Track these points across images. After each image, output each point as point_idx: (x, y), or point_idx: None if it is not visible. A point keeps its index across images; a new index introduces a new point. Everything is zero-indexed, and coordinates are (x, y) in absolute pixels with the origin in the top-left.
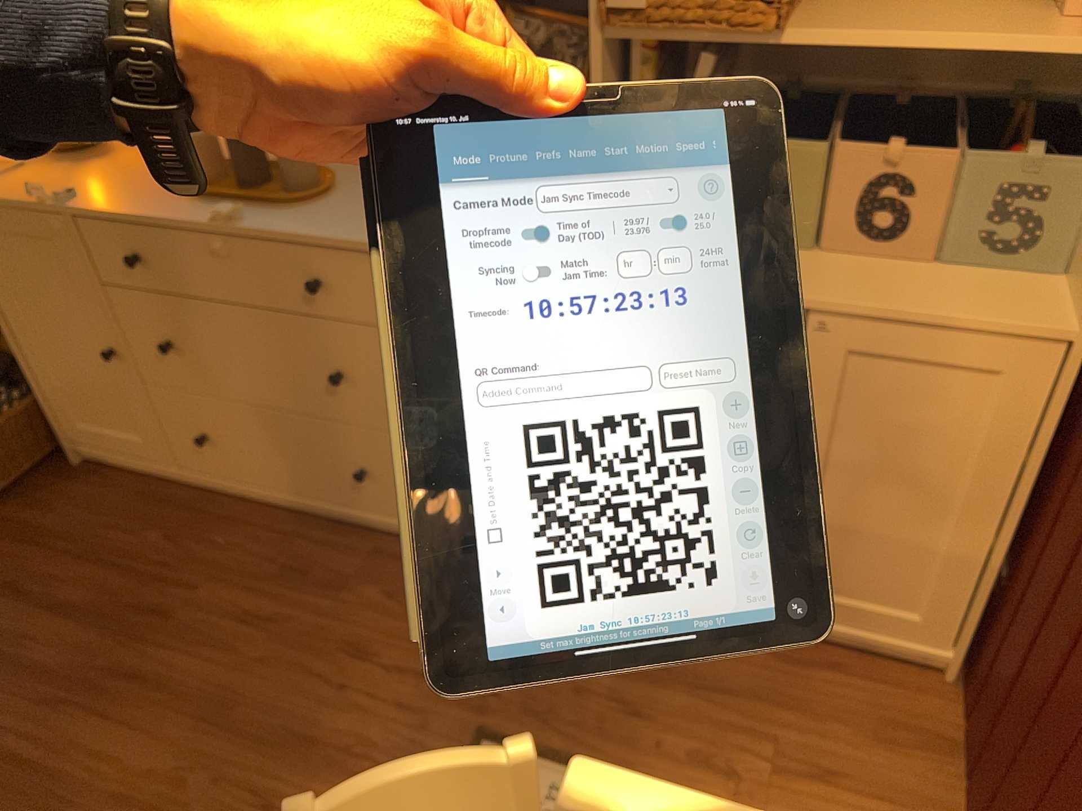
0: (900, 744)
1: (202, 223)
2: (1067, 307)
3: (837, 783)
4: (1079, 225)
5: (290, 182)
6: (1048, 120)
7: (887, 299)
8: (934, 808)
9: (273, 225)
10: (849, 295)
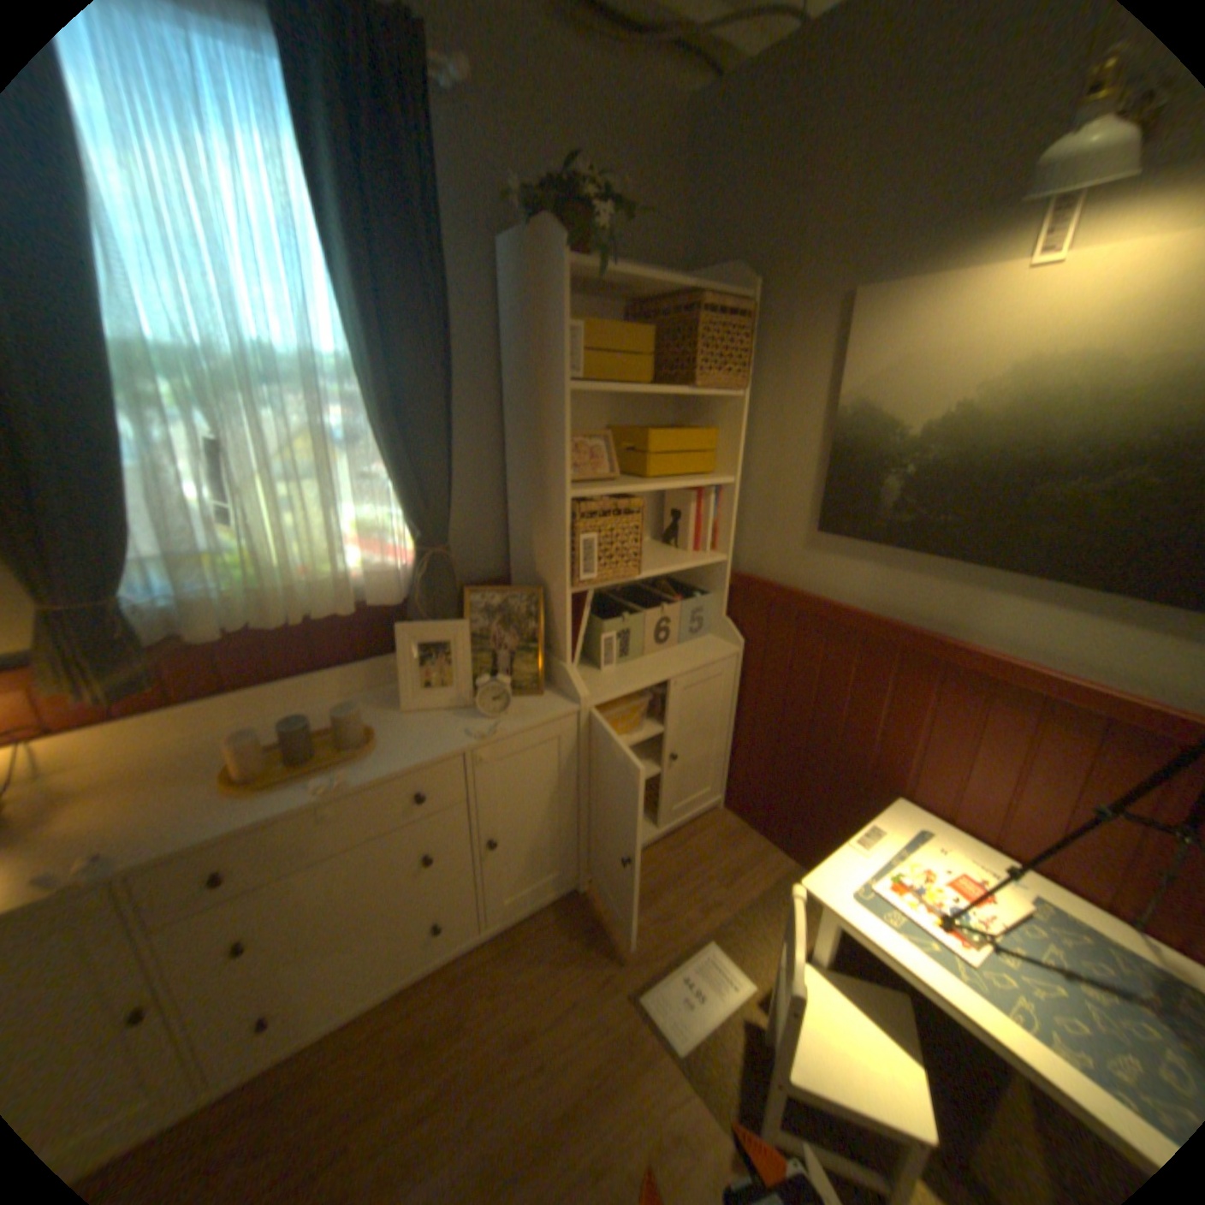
0: (739, 845)
1: (294, 807)
2: (728, 642)
3: (745, 875)
4: (713, 615)
5: (337, 744)
6: (669, 584)
7: (688, 662)
8: (769, 855)
9: (366, 775)
10: (677, 666)
